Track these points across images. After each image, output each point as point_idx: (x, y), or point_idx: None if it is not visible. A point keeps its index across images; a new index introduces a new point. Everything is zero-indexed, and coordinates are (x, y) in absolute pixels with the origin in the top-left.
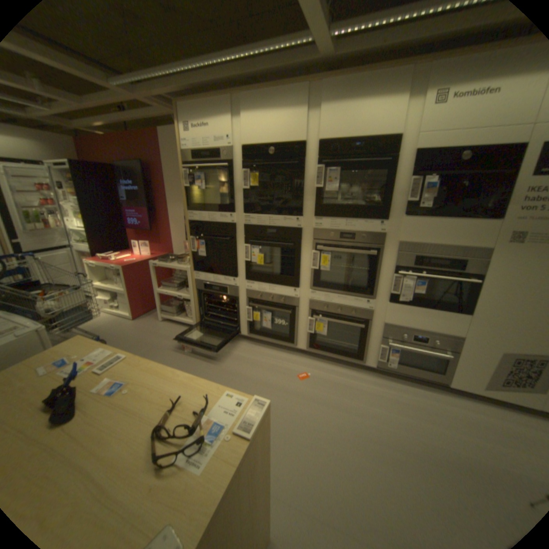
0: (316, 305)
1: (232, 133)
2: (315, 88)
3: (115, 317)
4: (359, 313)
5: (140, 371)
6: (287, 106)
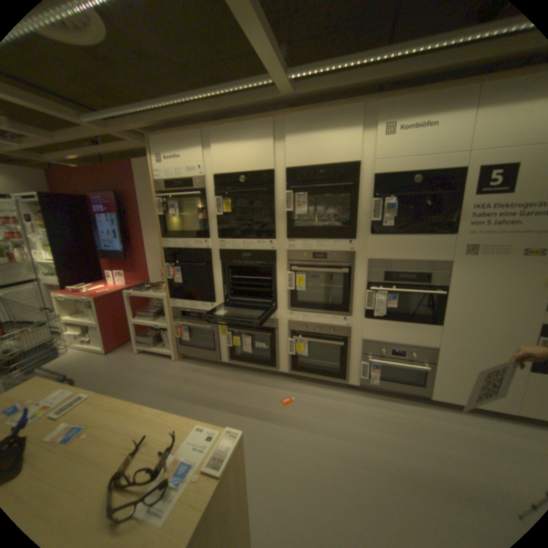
0: (295, 326)
1: (203, 164)
2: (279, 122)
3: (85, 353)
4: (337, 331)
5: (103, 411)
6: (254, 138)
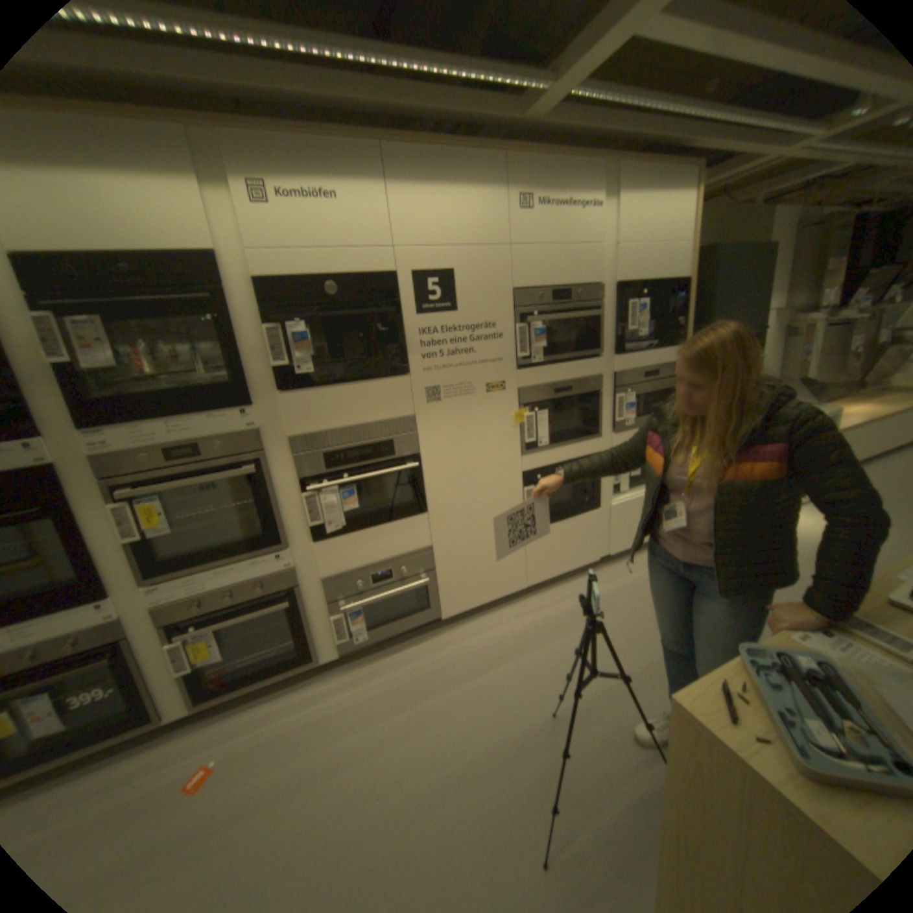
0: (170, 615)
1: None
2: None
3: None
4: (268, 586)
5: None
6: None
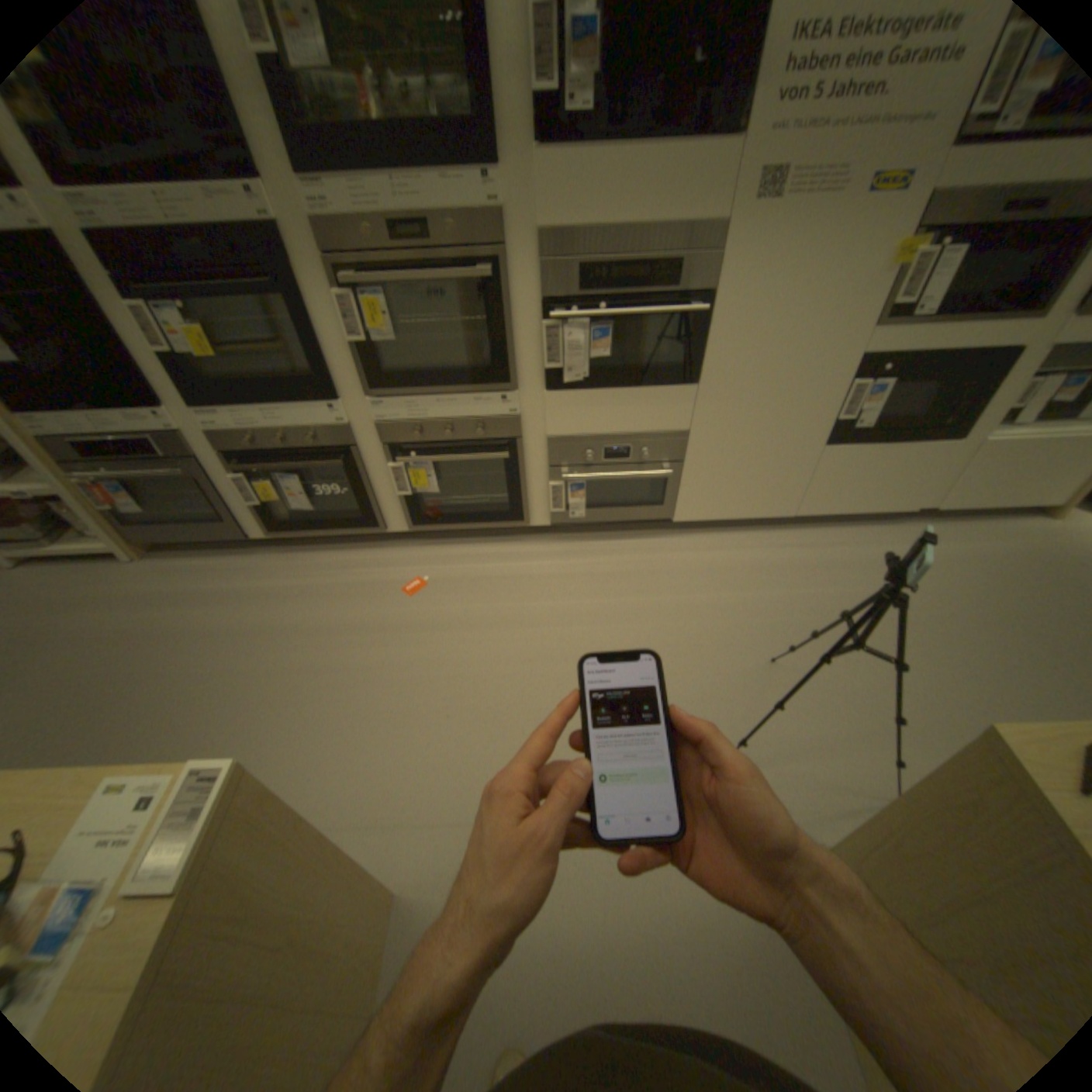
0: (396, 434)
1: None
2: None
3: None
4: (491, 429)
5: None
6: None
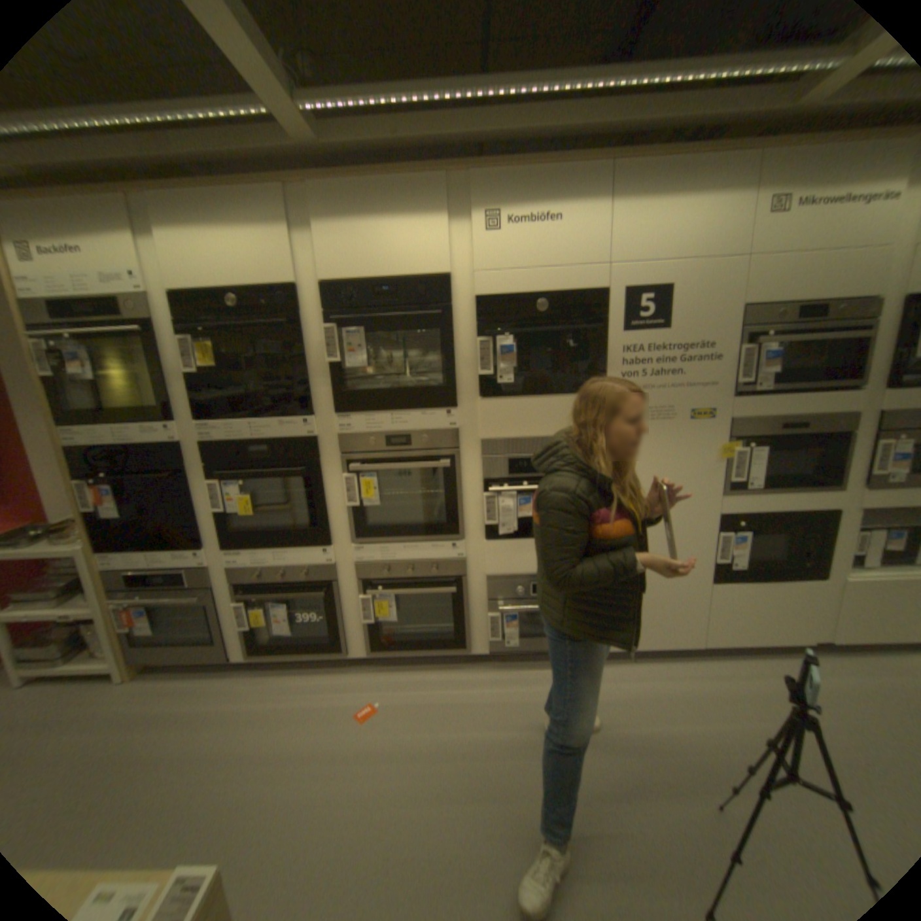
0: (368, 571)
1: (140, 267)
2: (295, 194)
3: None
4: (442, 569)
5: None
6: (248, 222)
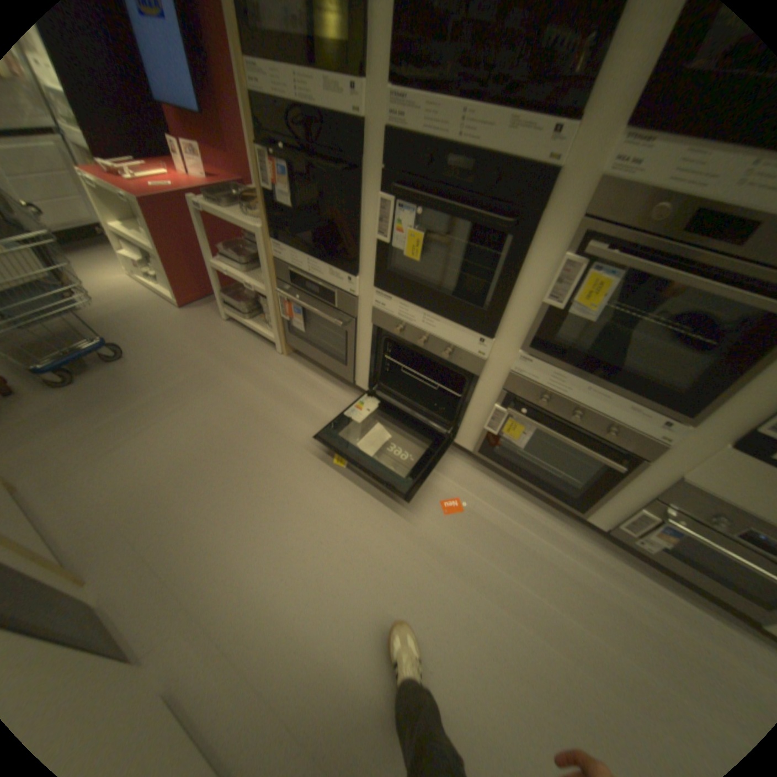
0: (524, 388)
1: None
2: None
3: (154, 296)
4: (628, 438)
5: None
6: None
